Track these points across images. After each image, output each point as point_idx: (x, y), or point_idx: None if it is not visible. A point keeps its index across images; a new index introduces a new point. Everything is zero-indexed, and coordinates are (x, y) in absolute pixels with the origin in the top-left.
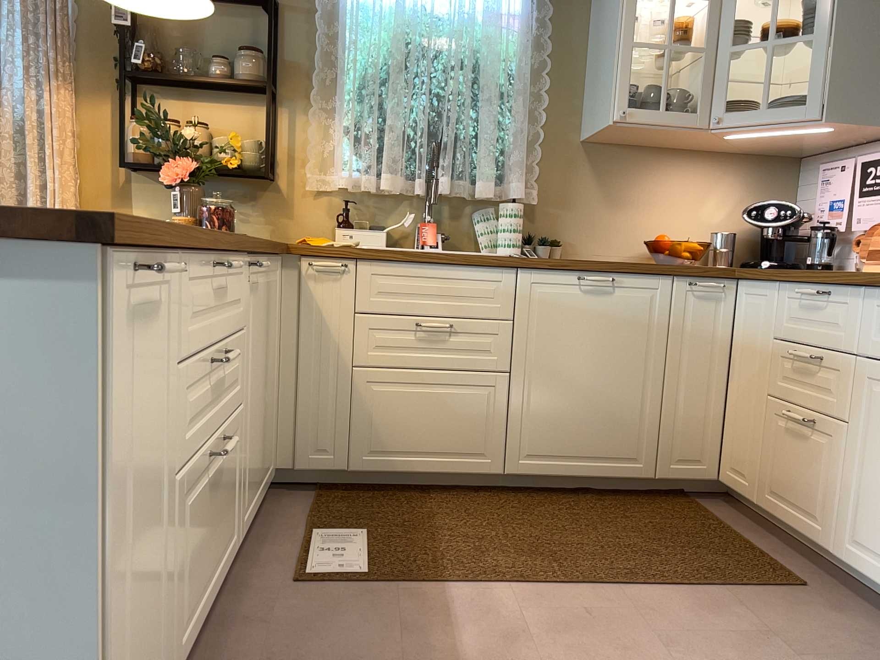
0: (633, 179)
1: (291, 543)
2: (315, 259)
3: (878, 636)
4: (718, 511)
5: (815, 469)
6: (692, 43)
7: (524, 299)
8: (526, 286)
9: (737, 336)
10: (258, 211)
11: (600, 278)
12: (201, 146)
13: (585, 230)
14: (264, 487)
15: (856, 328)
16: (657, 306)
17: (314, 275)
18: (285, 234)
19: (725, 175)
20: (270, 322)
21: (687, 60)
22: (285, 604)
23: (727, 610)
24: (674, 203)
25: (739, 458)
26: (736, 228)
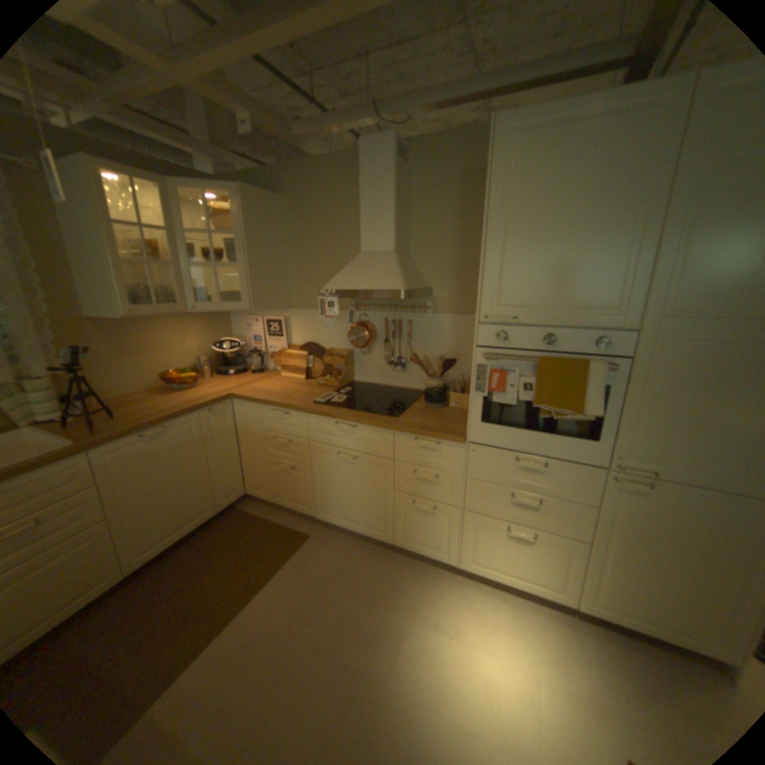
0: (133, 337)
1: None
2: None
3: (341, 546)
4: (251, 511)
5: (297, 486)
6: (154, 251)
7: (99, 470)
8: (96, 461)
9: (237, 427)
10: None
11: (154, 434)
12: None
13: (107, 379)
14: None
15: (304, 429)
16: (192, 431)
17: None
18: None
19: (191, 324)
20: None
21: (152, 261)
22: None
23: (293, 579)
24: (165, 346)
25: (254, 484)
26: (204, 352)
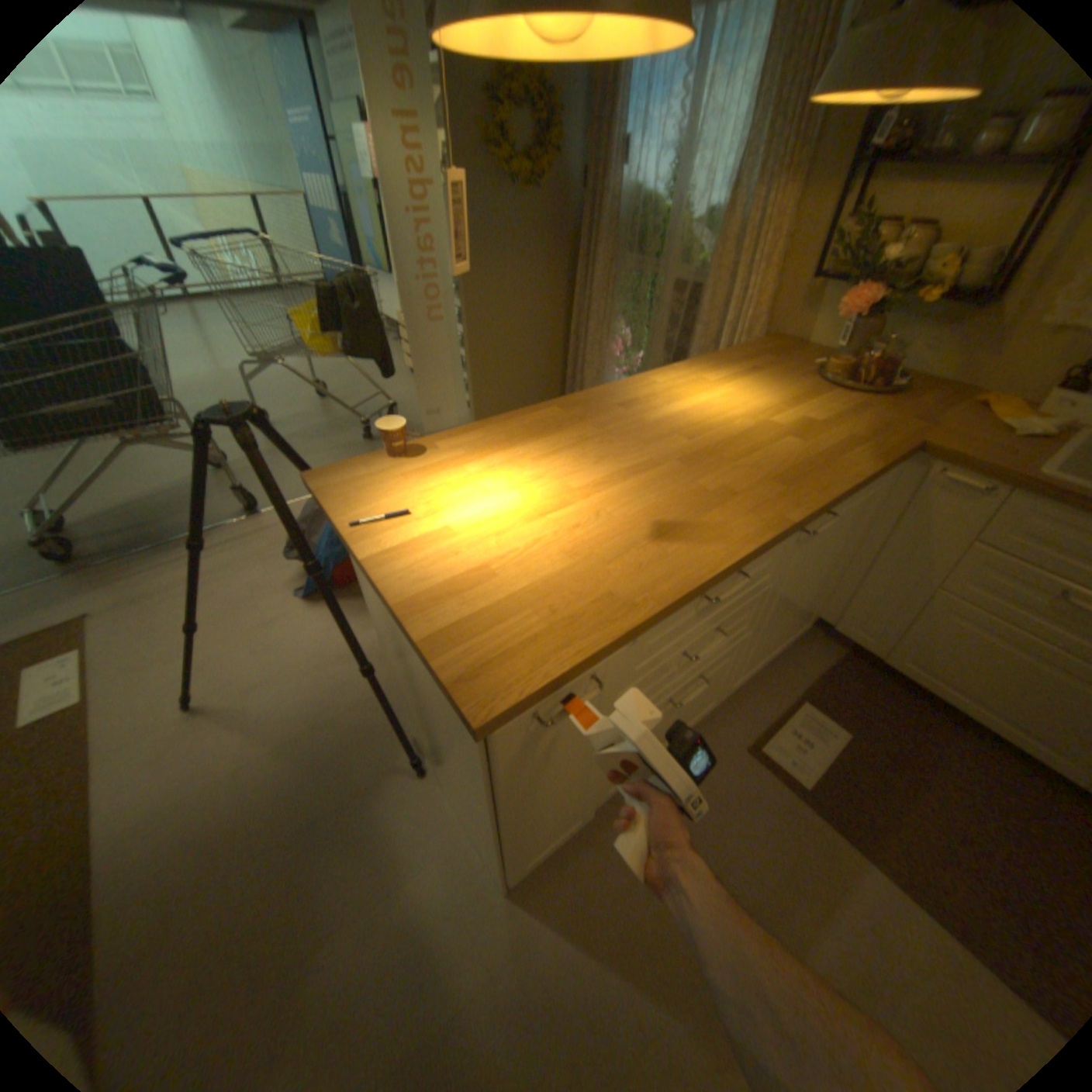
0: None
1: (781, 705)
2: (957, 468)
3: None
4: None
5: None
6: None
7: None
8: None
9: None
10: (954, 337)
11: None
12: (903, 263)
13: None
14: (787, 646)
15: None
16: None
17: (947, 484)
18: (976, 373)
19: None
20: (850, 531)
21: None
22: (730, 768)
23: None
24: None
25: None
26: None
